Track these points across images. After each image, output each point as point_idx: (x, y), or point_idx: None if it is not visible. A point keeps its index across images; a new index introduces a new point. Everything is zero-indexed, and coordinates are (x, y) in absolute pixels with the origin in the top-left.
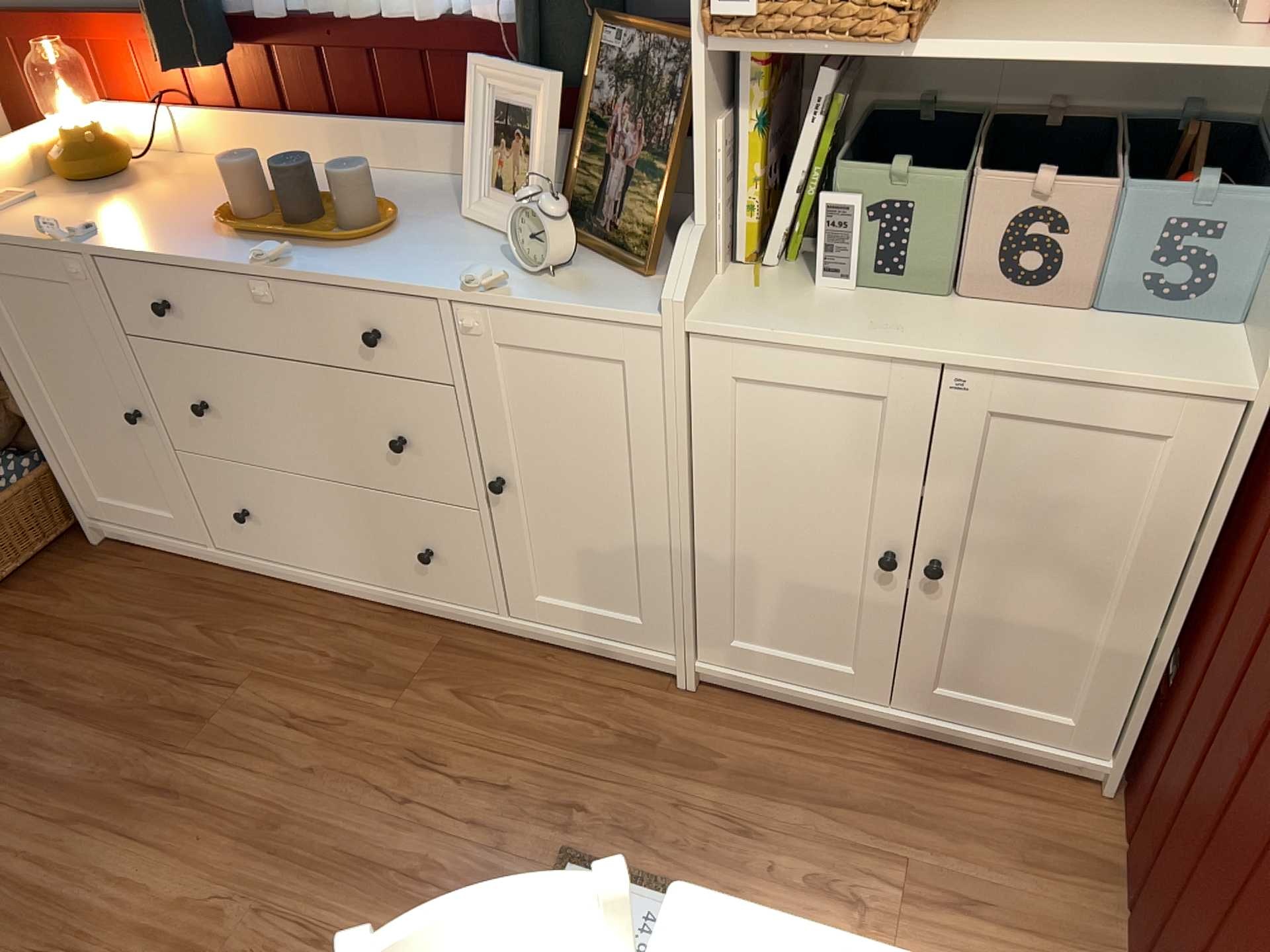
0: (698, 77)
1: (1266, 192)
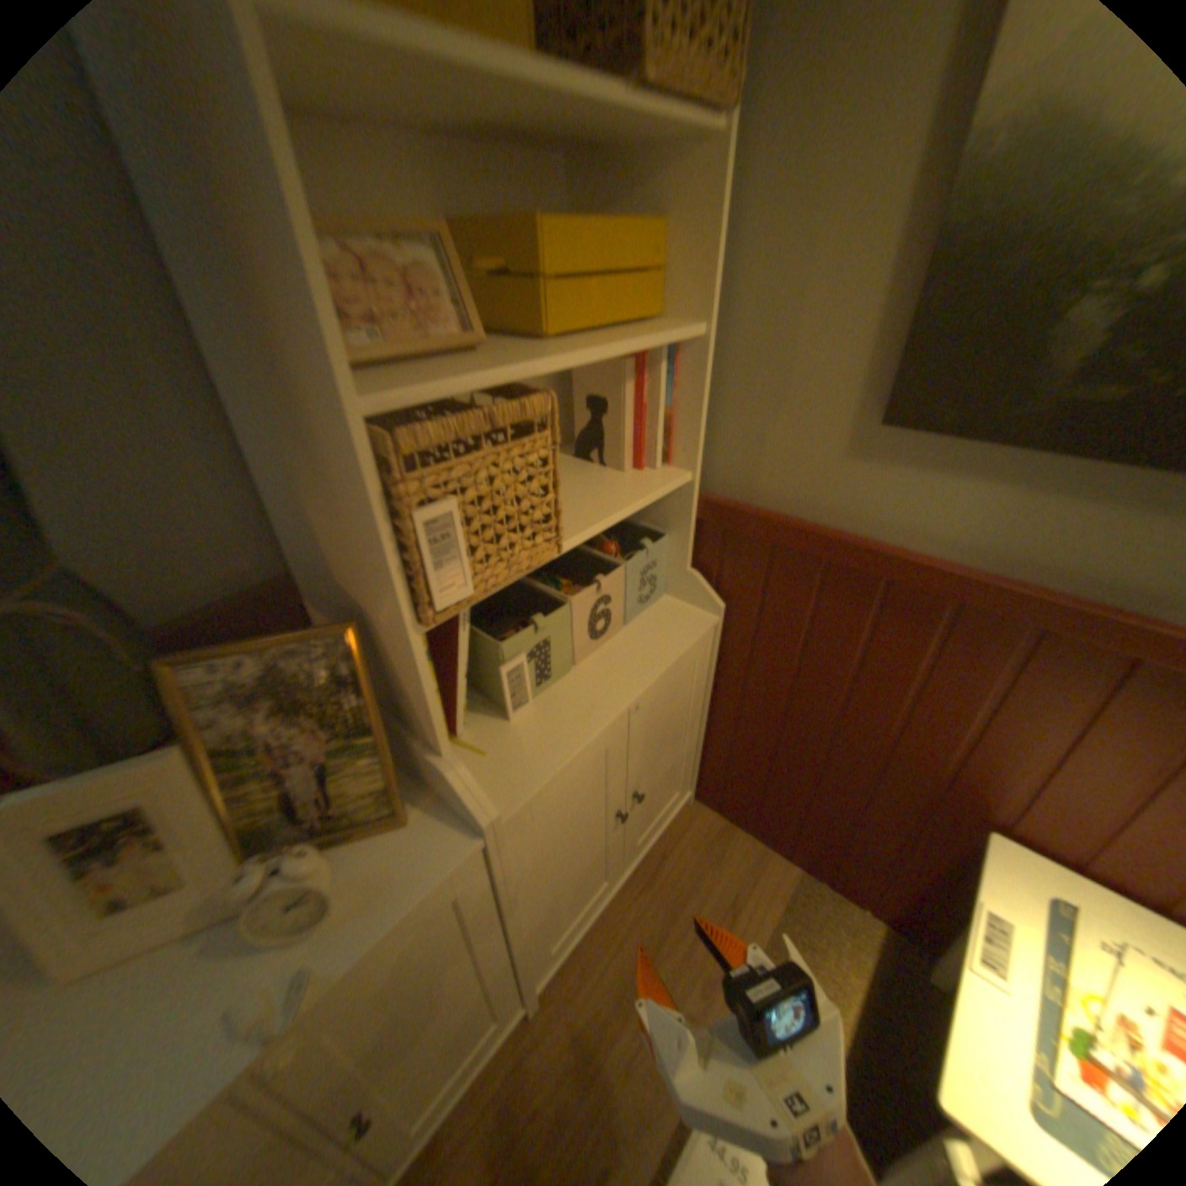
0: (413, 652)
1: (658, 534)
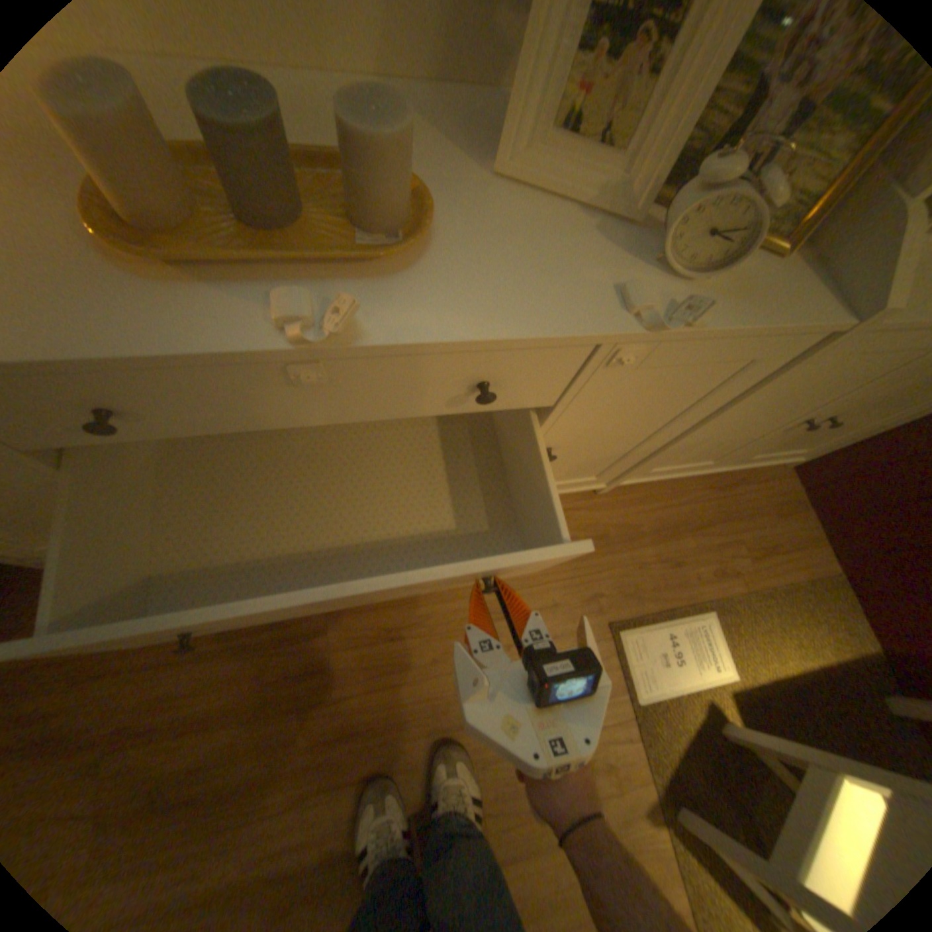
0: None
1: None
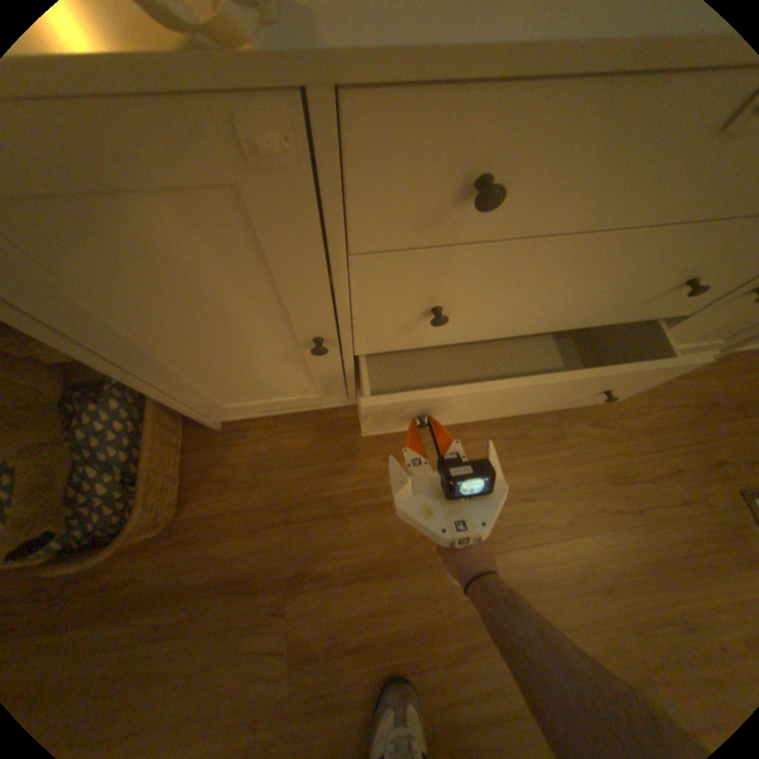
0: None
1: None
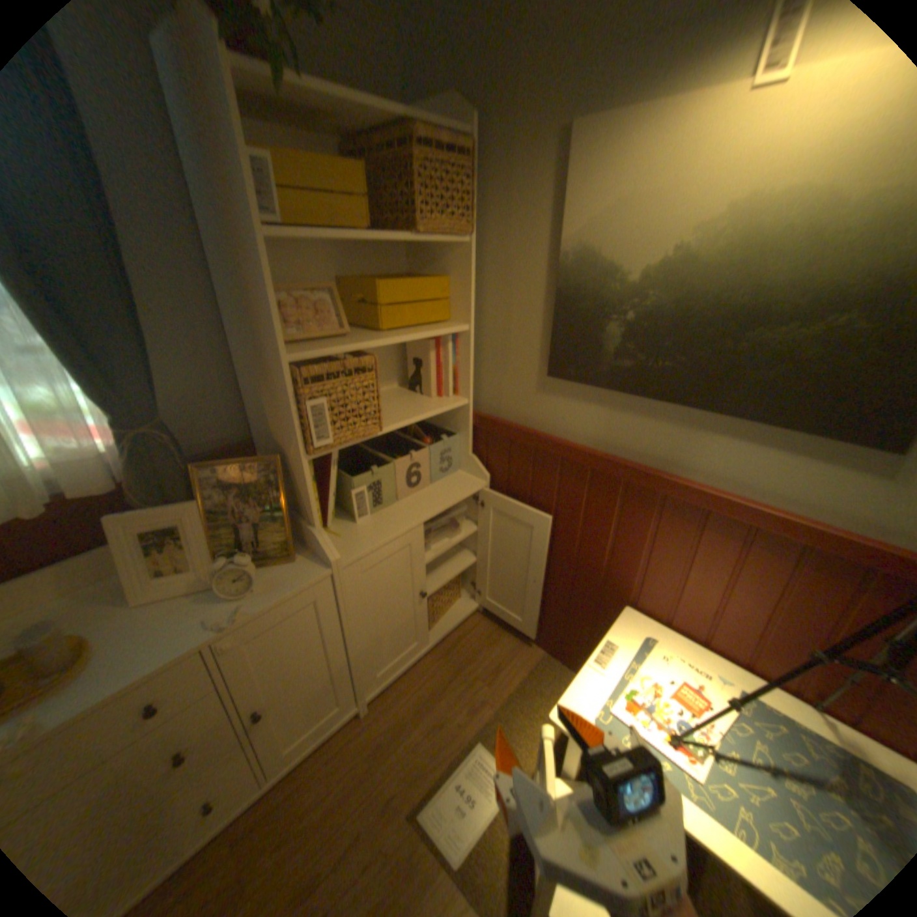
0: (302, 469)
1: (454, 434)
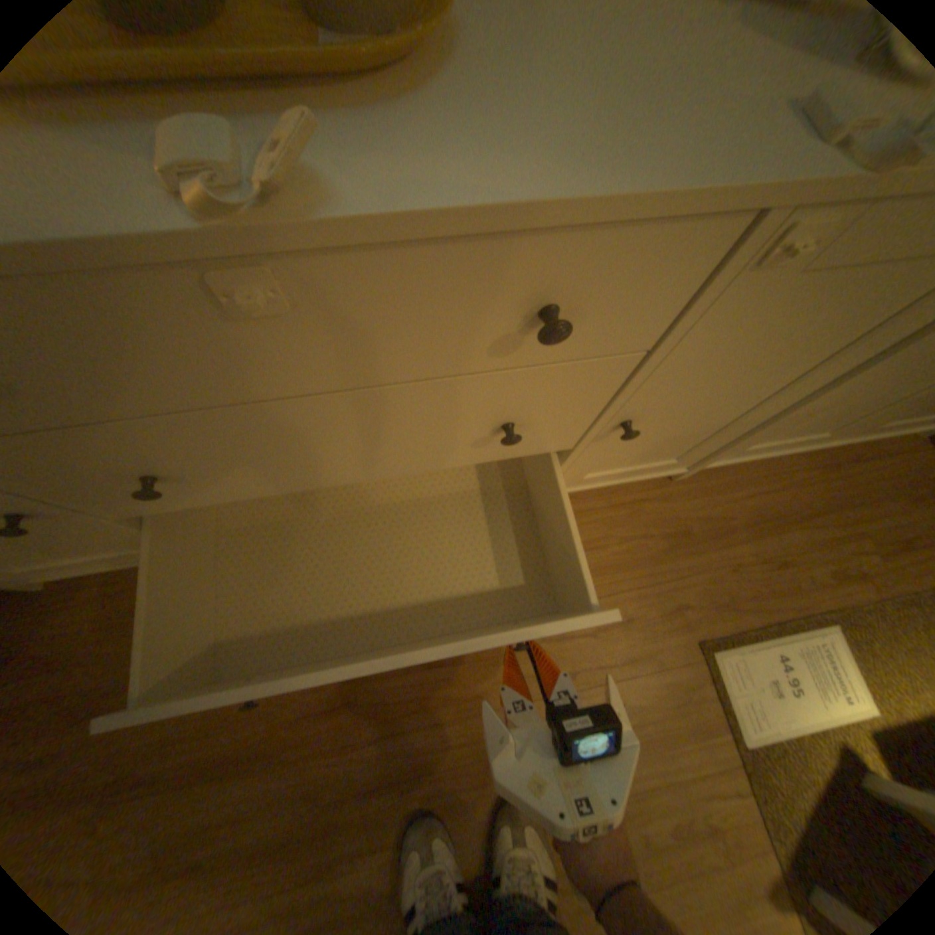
0: None
1: None
